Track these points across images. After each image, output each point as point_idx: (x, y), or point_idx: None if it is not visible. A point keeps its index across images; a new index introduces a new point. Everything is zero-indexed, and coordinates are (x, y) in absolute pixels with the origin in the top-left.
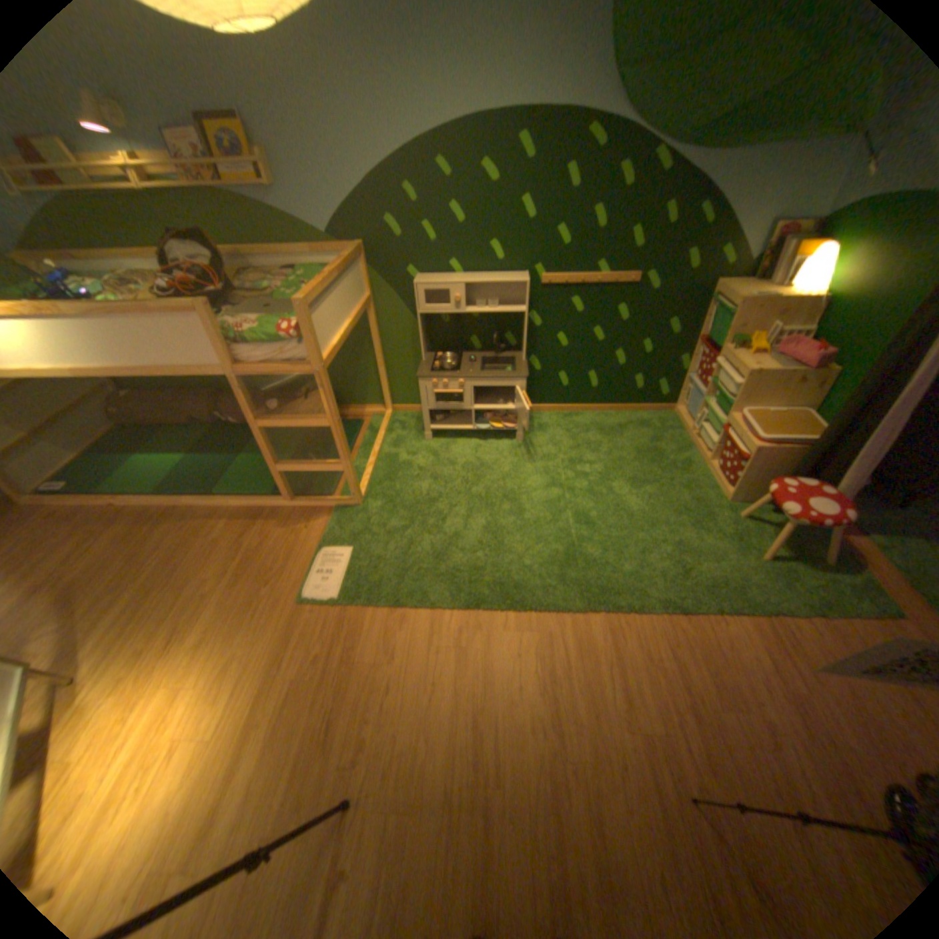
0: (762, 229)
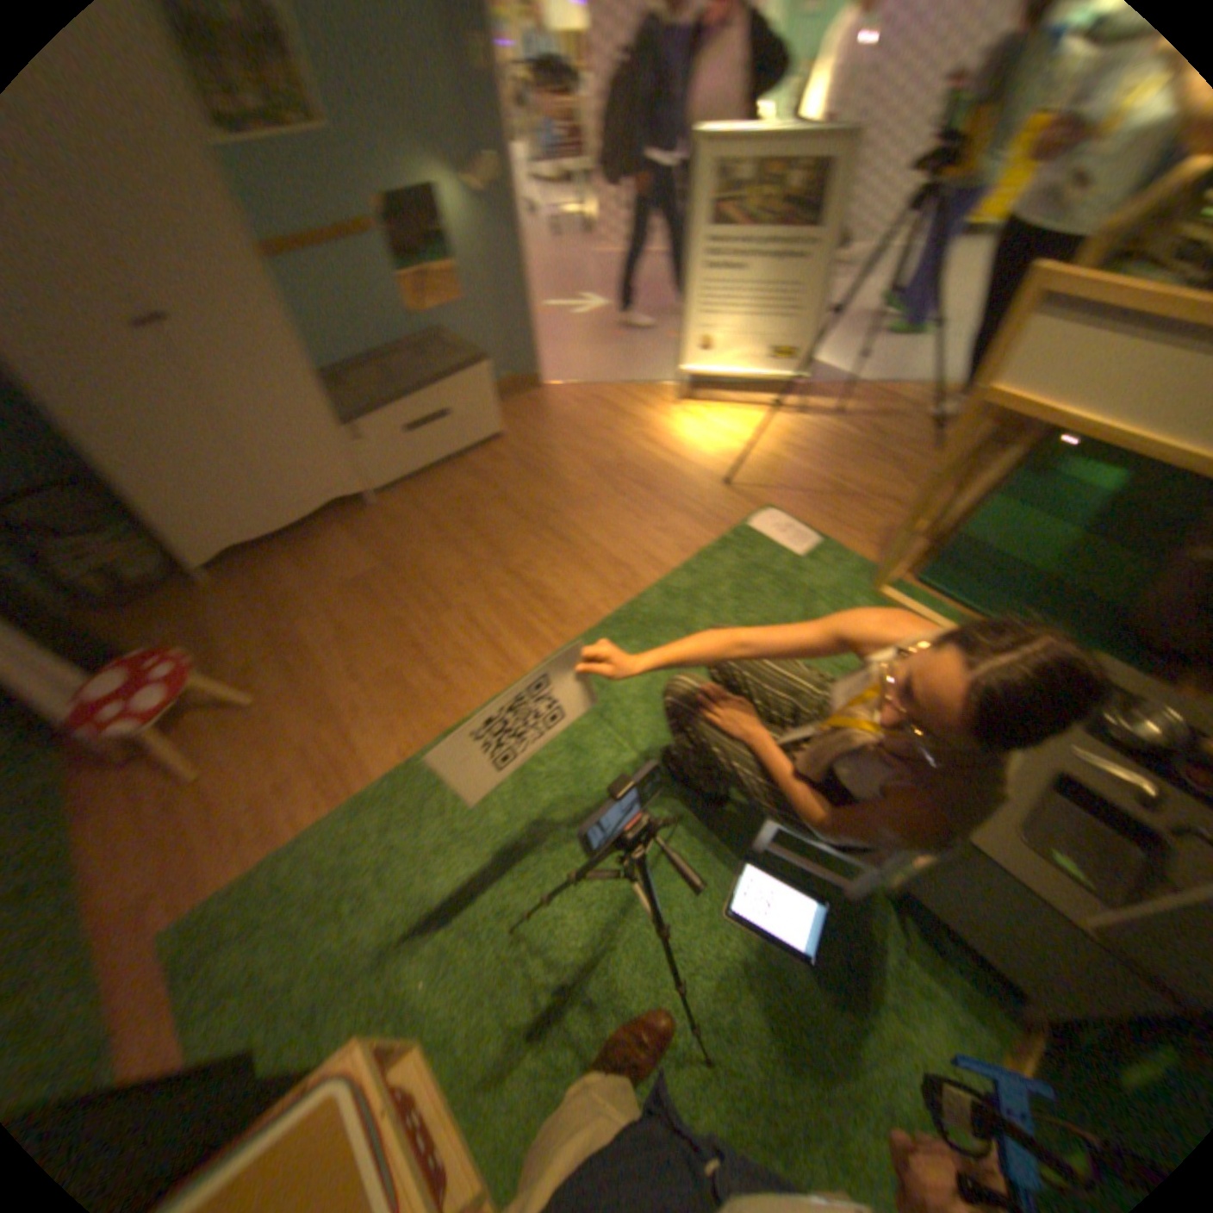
0: None
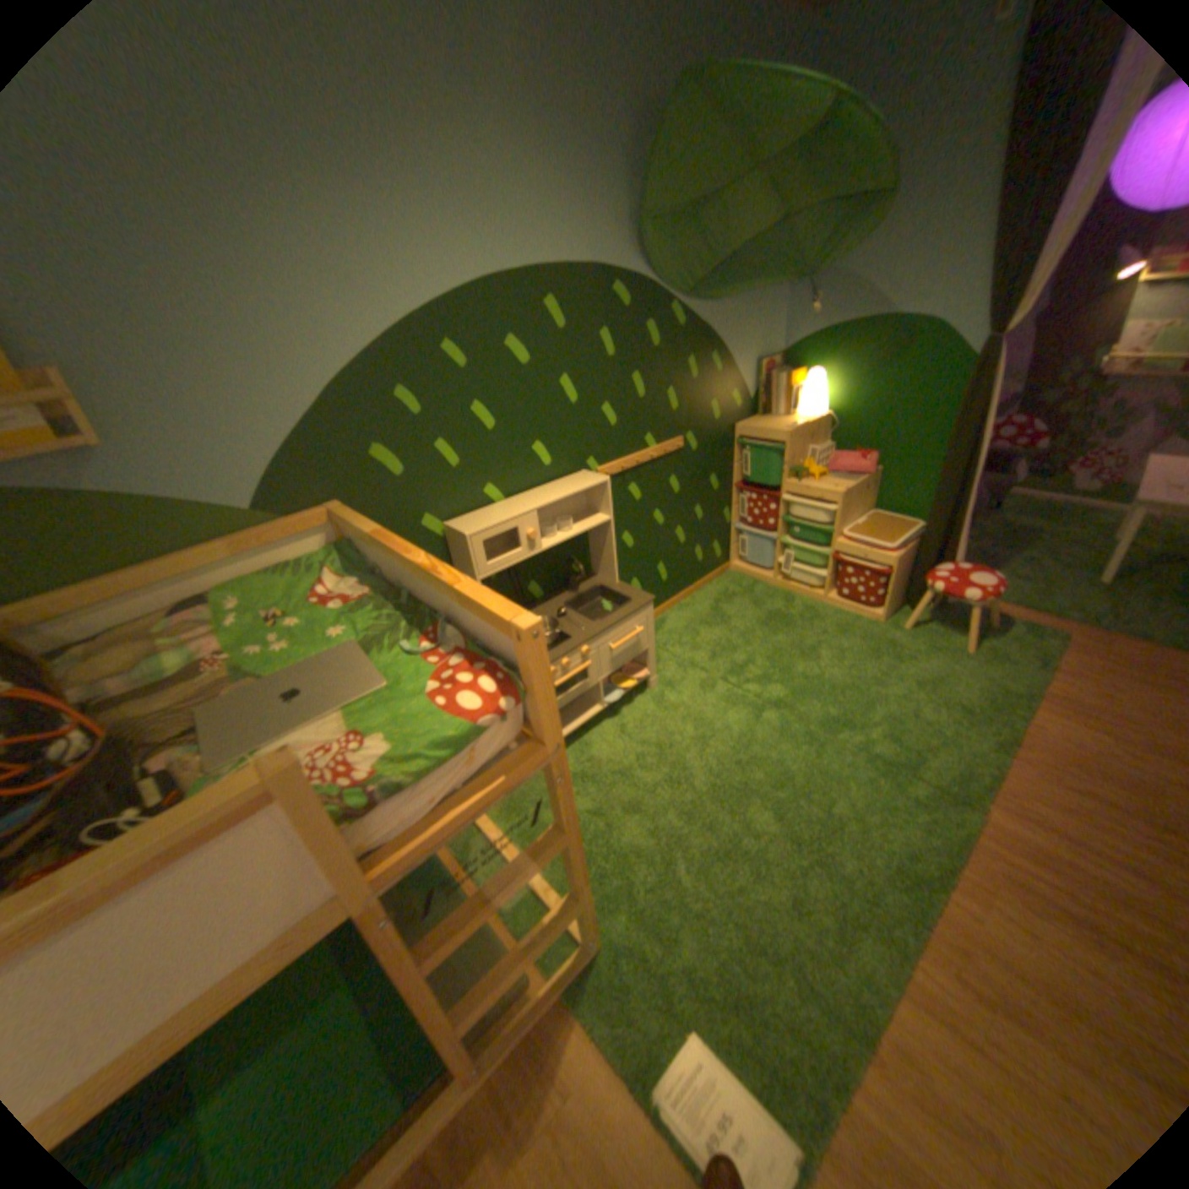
0: (751, 370)
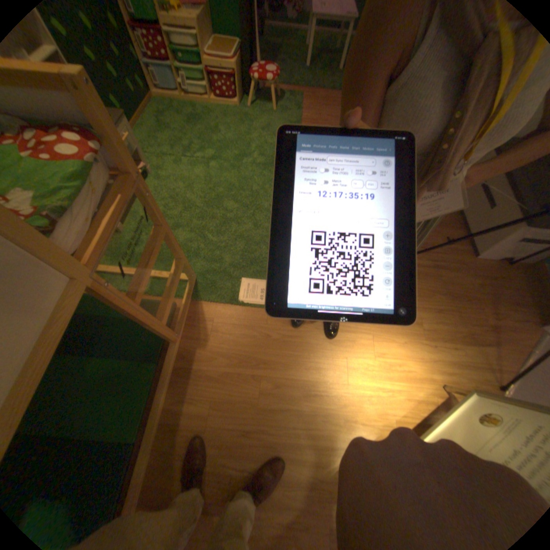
0: None
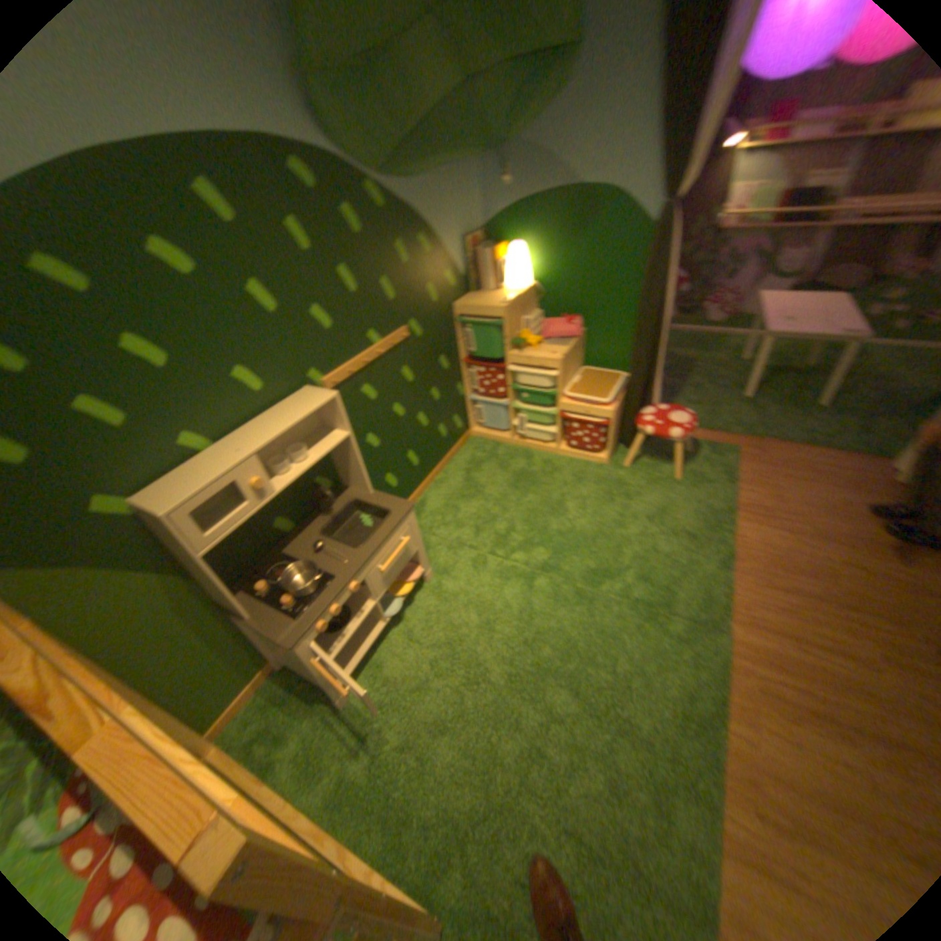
0: (460, 247)
